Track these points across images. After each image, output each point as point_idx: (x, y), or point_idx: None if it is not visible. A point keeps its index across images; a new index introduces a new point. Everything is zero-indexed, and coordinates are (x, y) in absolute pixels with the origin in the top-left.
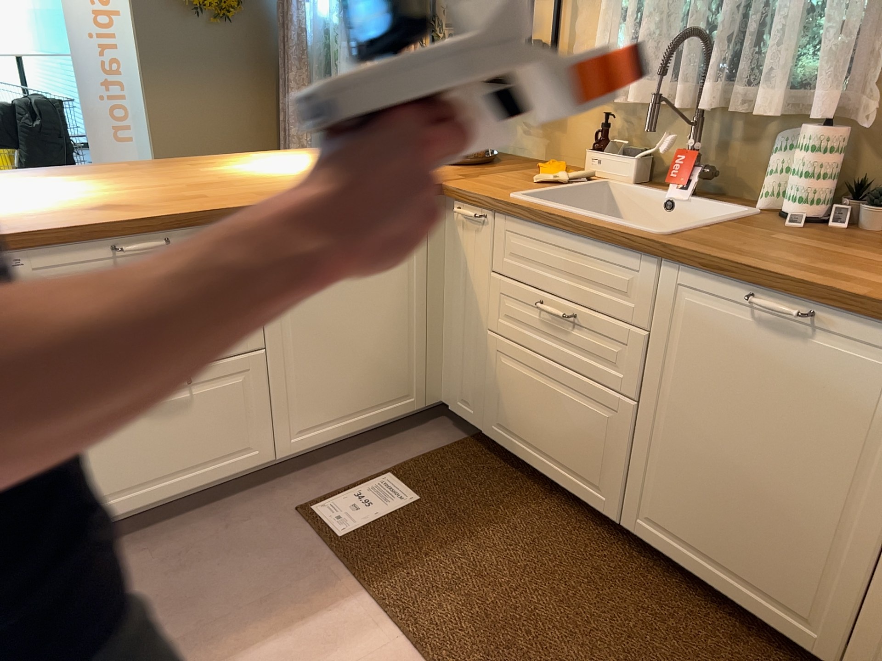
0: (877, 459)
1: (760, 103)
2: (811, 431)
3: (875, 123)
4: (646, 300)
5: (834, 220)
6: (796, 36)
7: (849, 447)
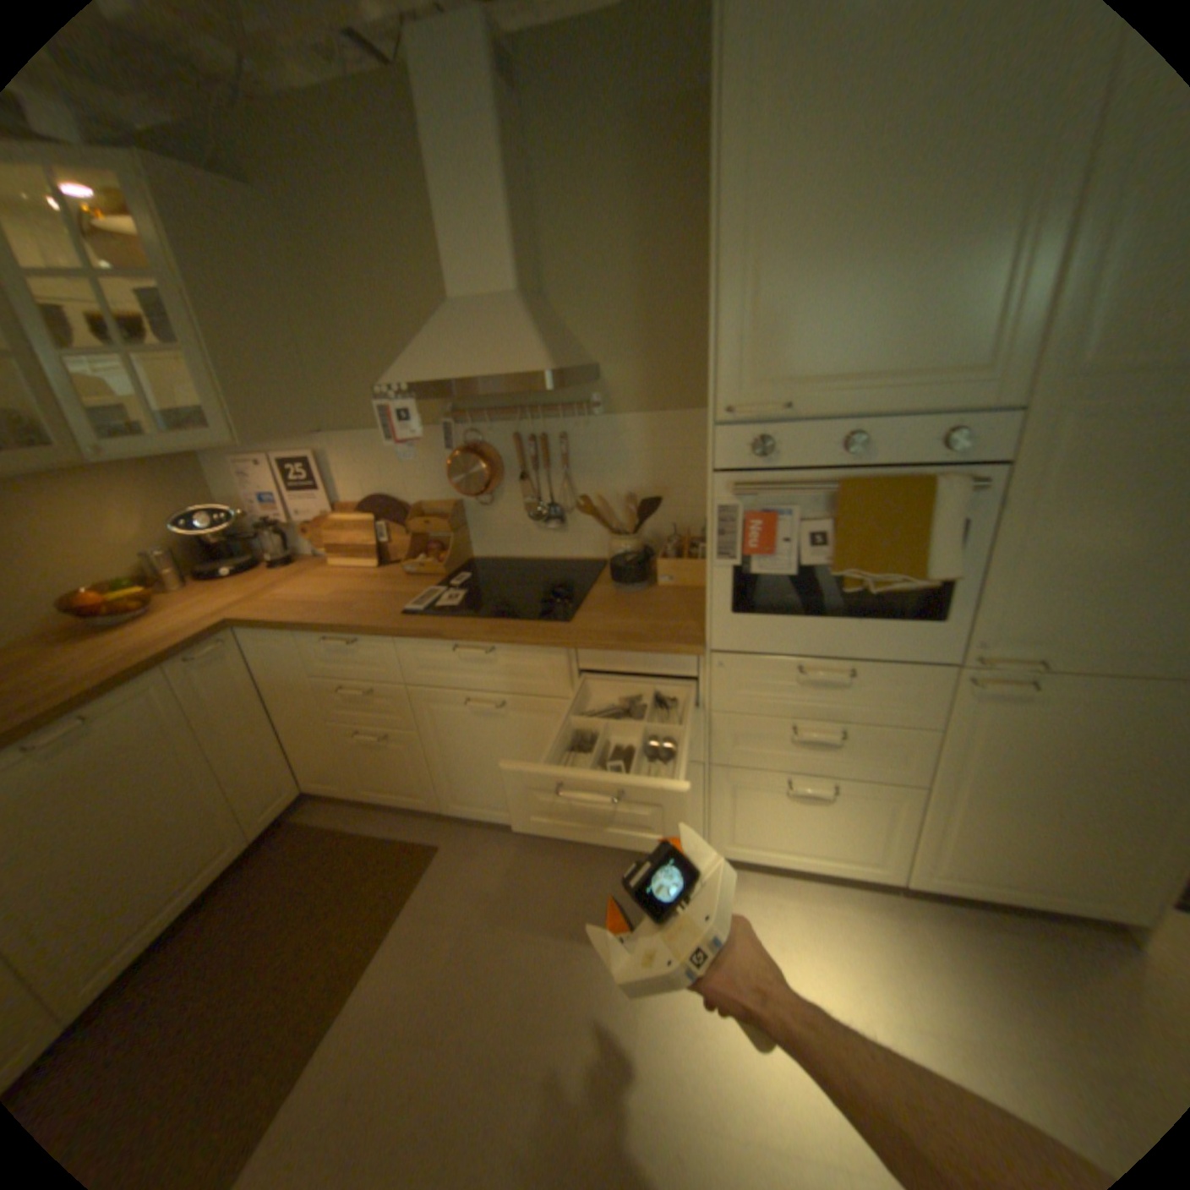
0: (179, 744)
1: None
2: (140, 772)
3: None
4: None
5: None
6: None
7: (164, 755)
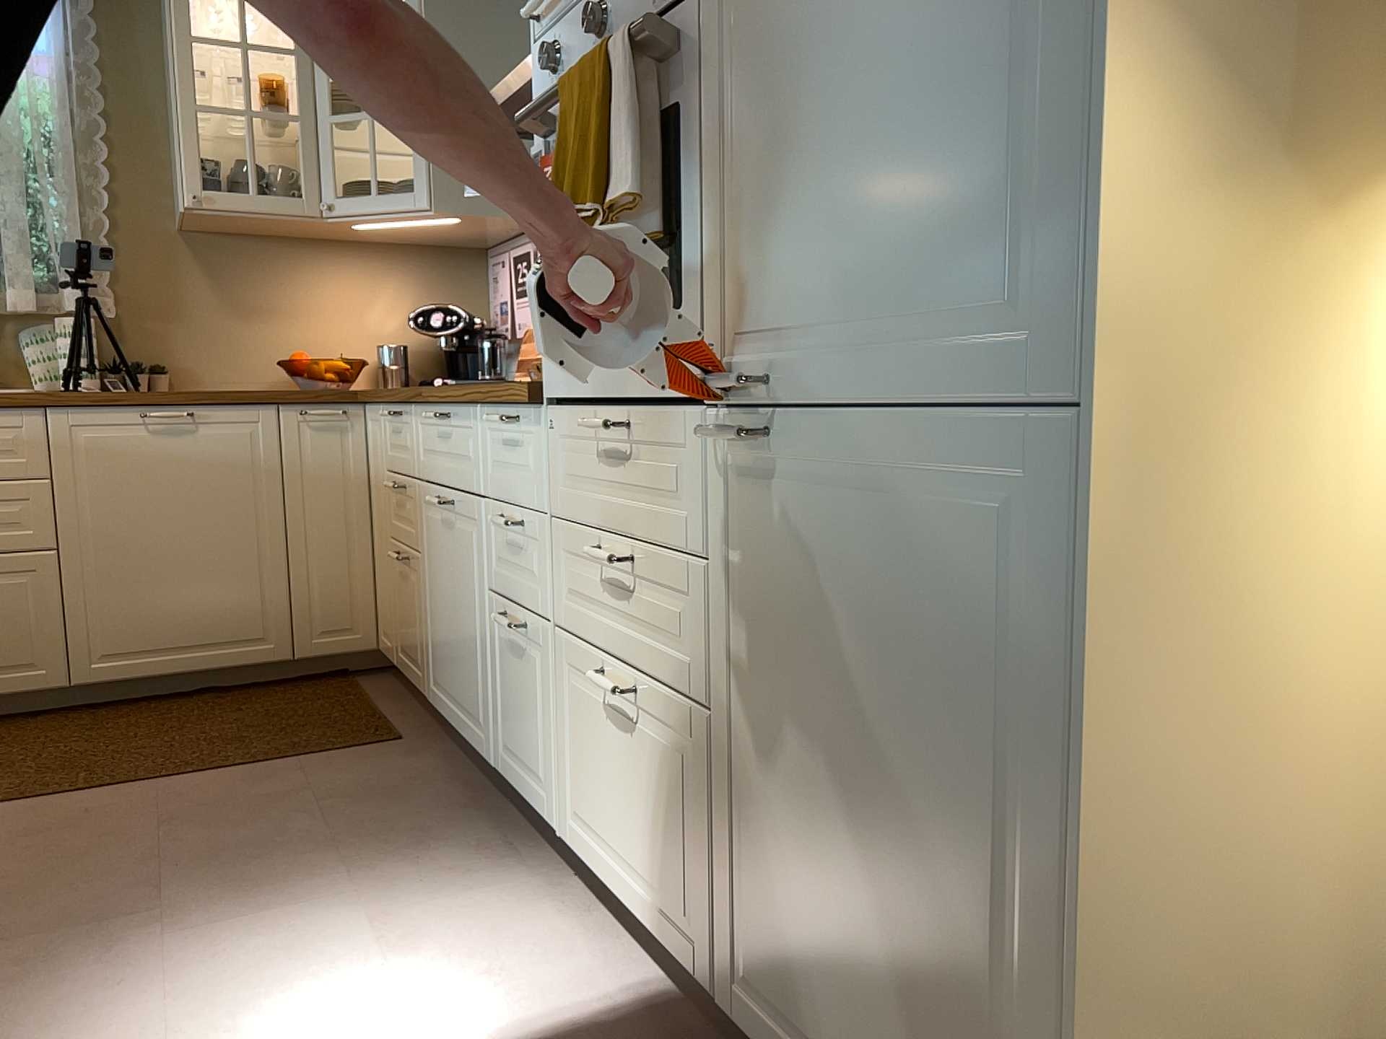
0: (262, 492)
1: (18, 299)
2: (217, 495)
3: (116, 312)
4: (38, 451)
5: (114, 387)
6: (28, 246)
7: (244, 493)
